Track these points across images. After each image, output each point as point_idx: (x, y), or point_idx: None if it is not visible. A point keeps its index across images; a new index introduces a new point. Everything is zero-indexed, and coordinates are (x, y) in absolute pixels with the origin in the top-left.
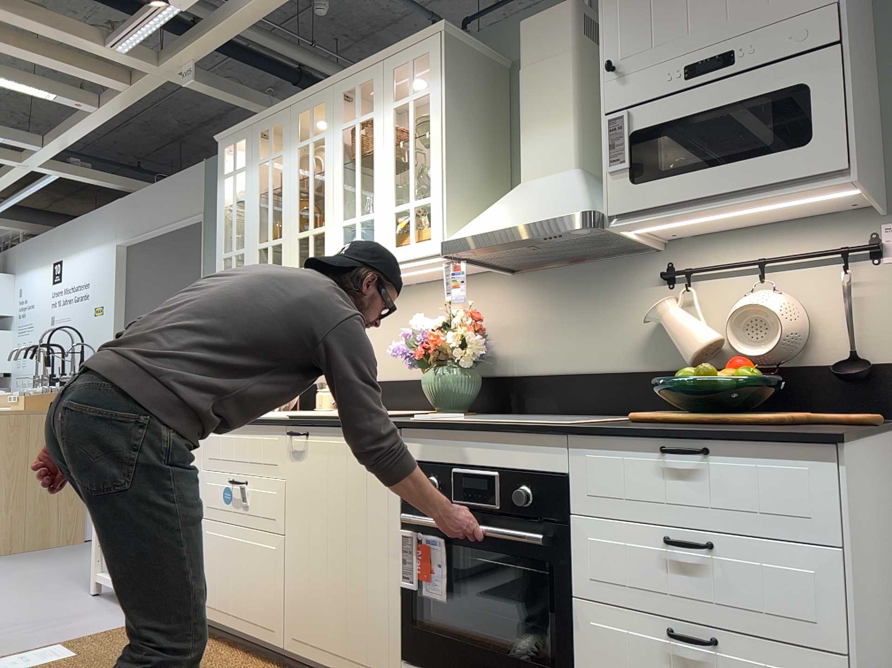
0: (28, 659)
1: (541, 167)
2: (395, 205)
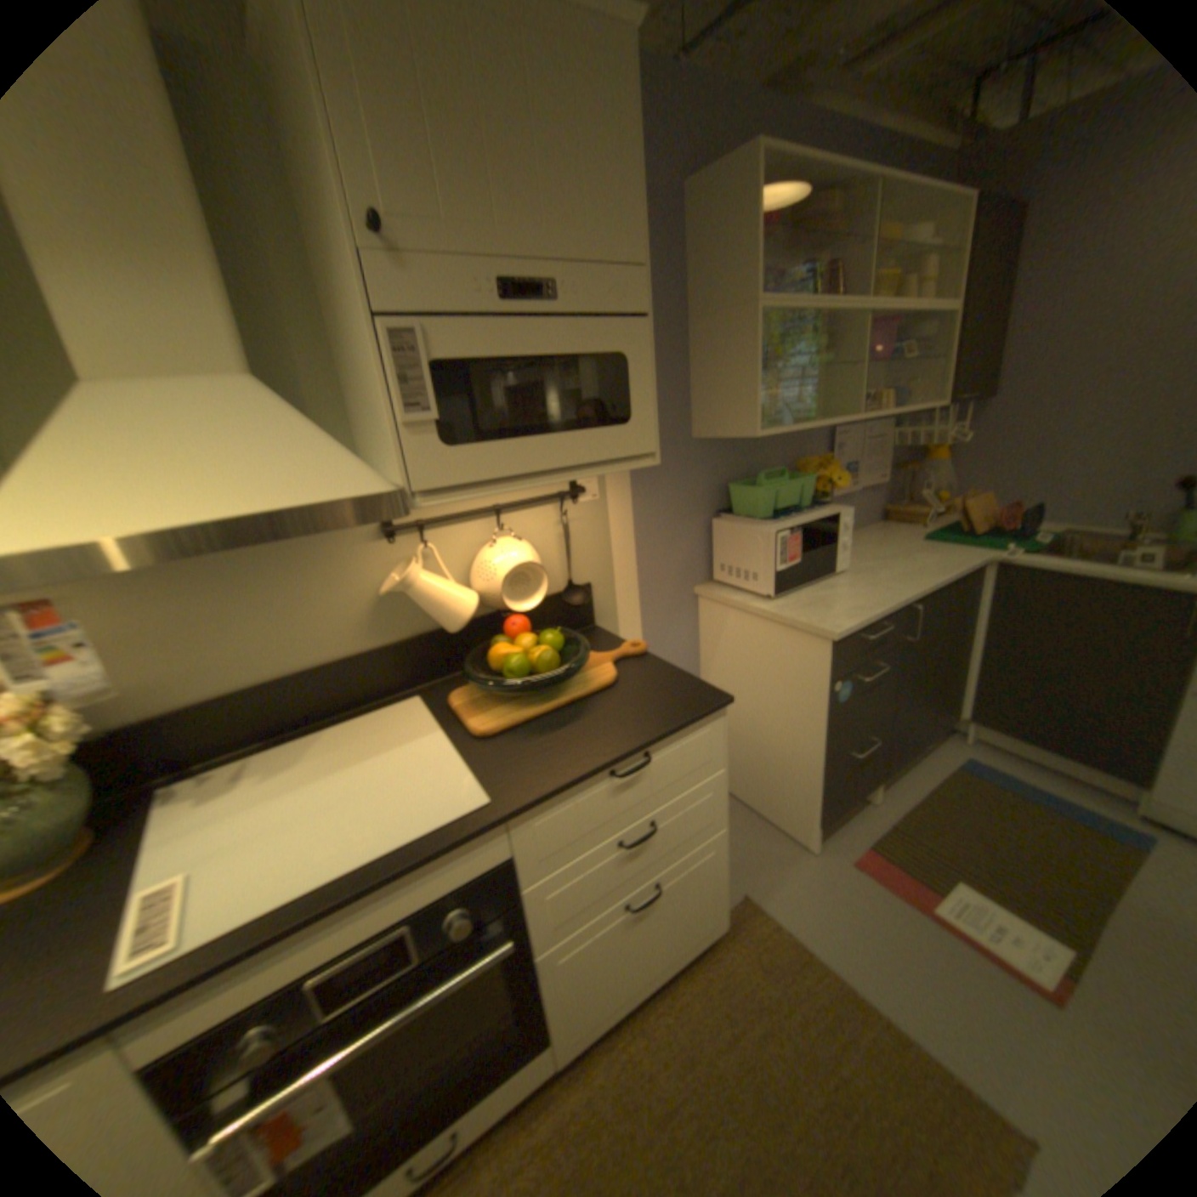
0: None
1: (147, 352)
2: None
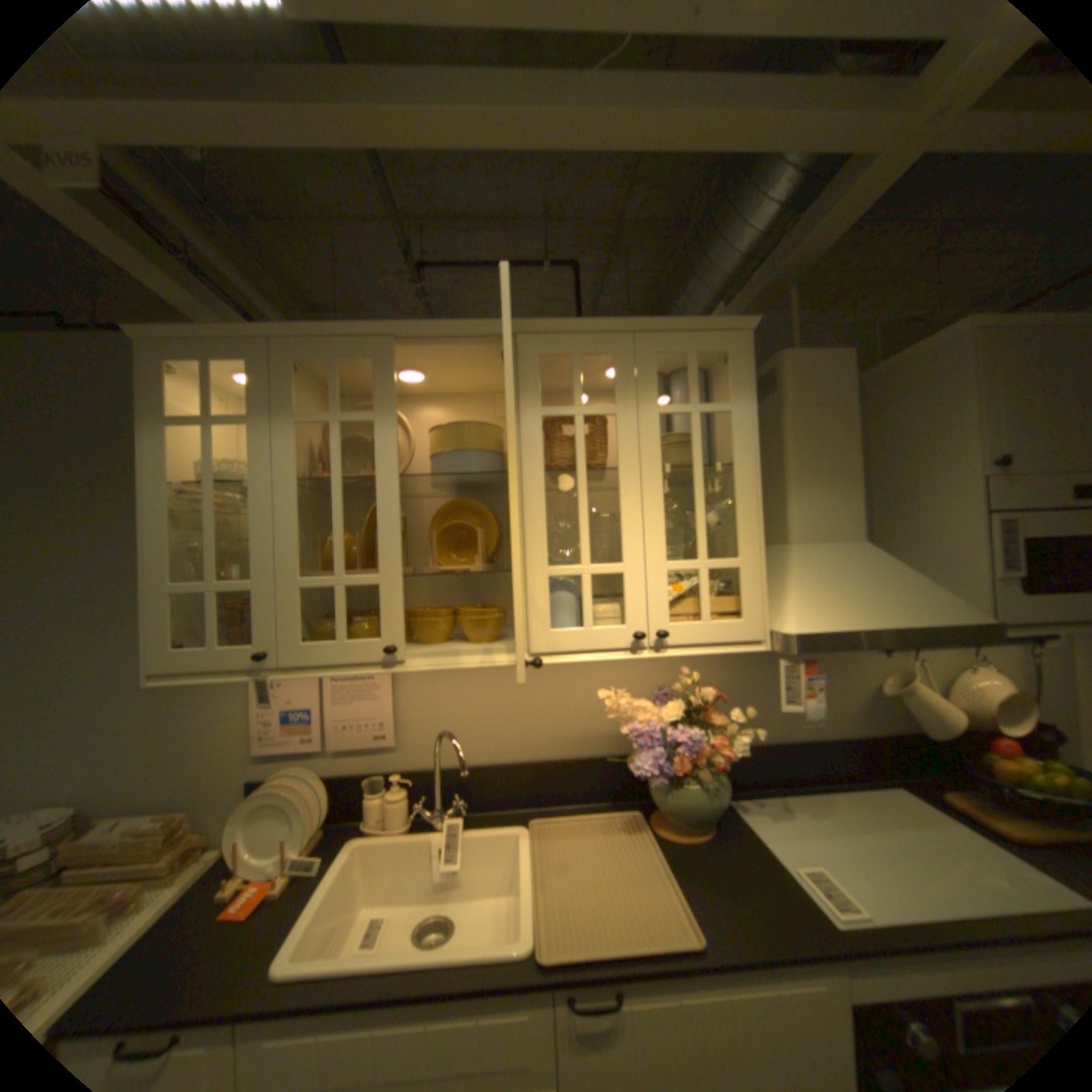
0: None
1: (827, 531)
2: (672, 562)
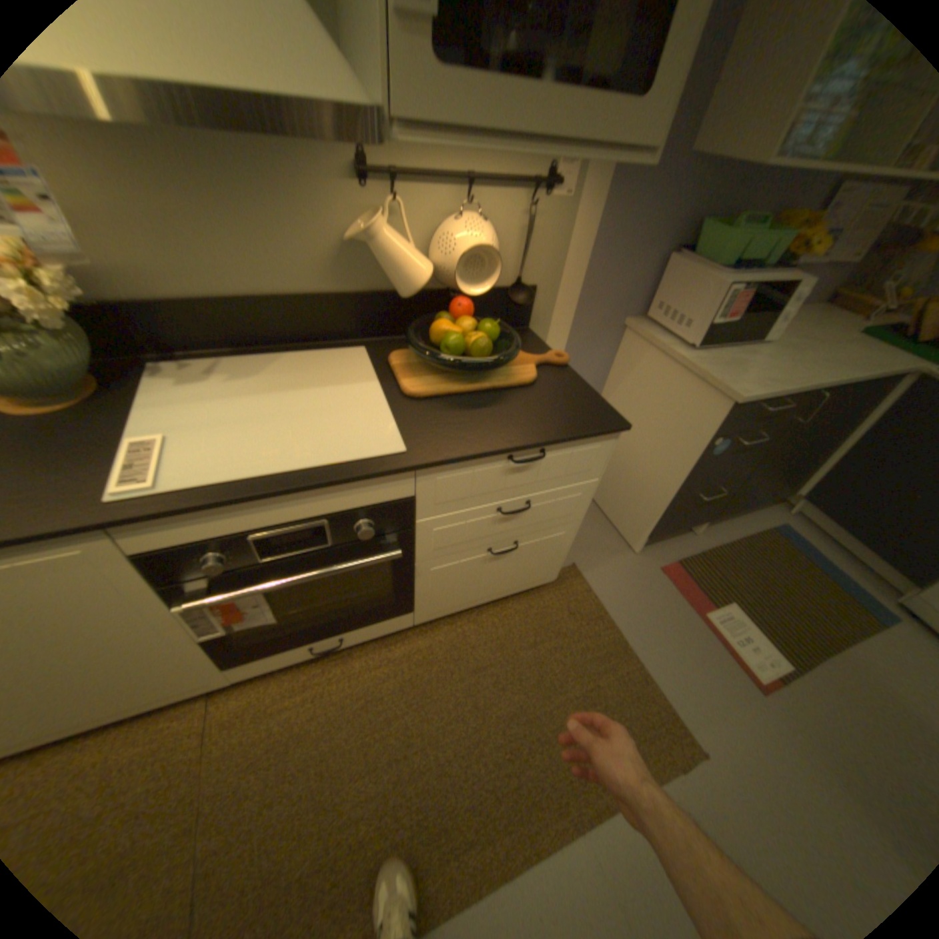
0: None
1: None
2: None
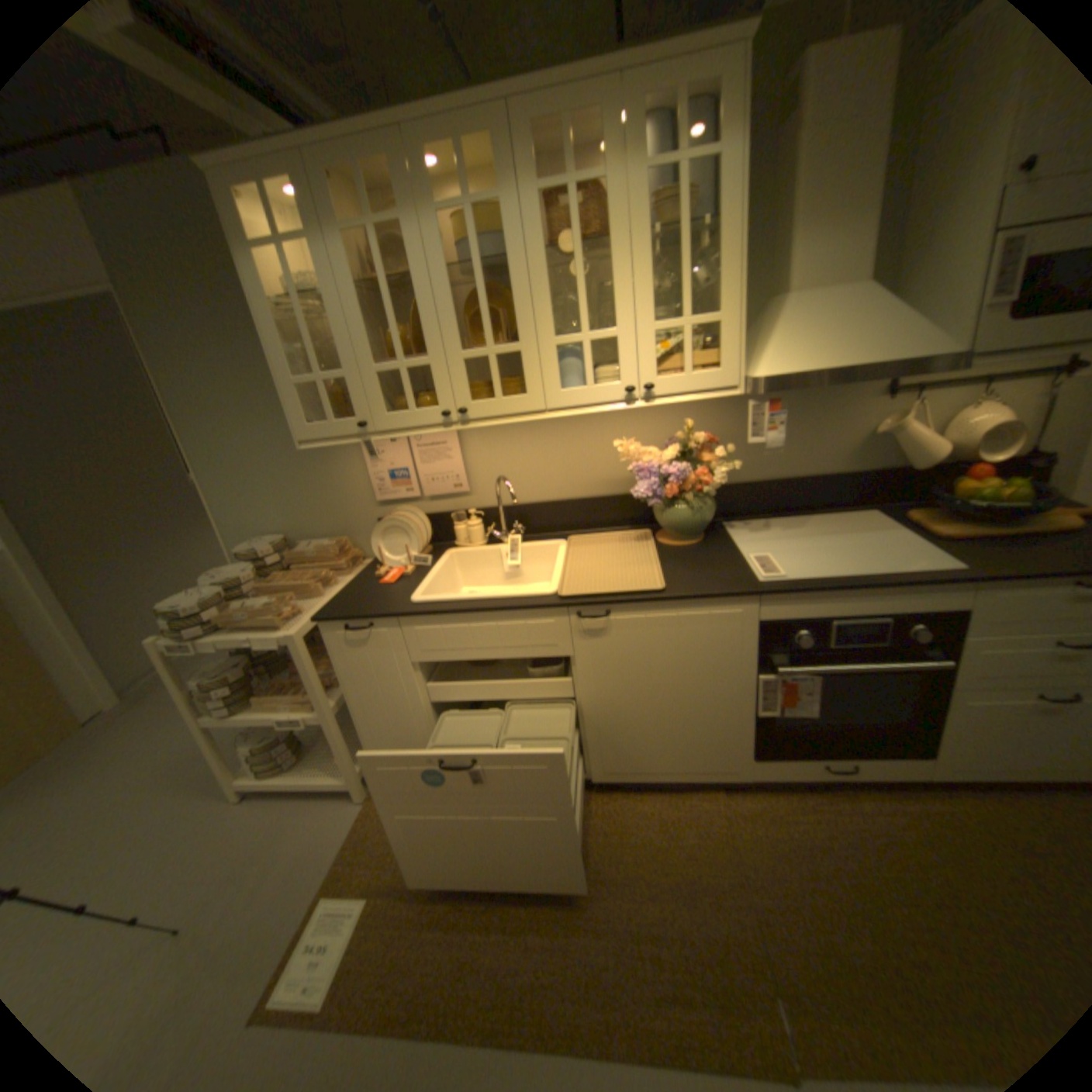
0: (318, 946)
1: (829, 275)
2: (659, 322)
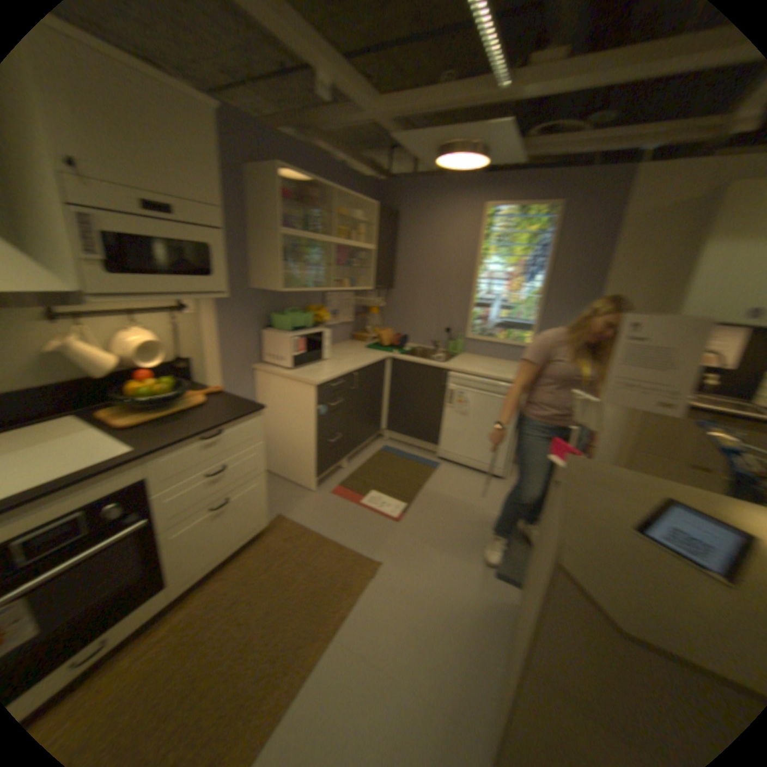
0: None
1: None
2: None
